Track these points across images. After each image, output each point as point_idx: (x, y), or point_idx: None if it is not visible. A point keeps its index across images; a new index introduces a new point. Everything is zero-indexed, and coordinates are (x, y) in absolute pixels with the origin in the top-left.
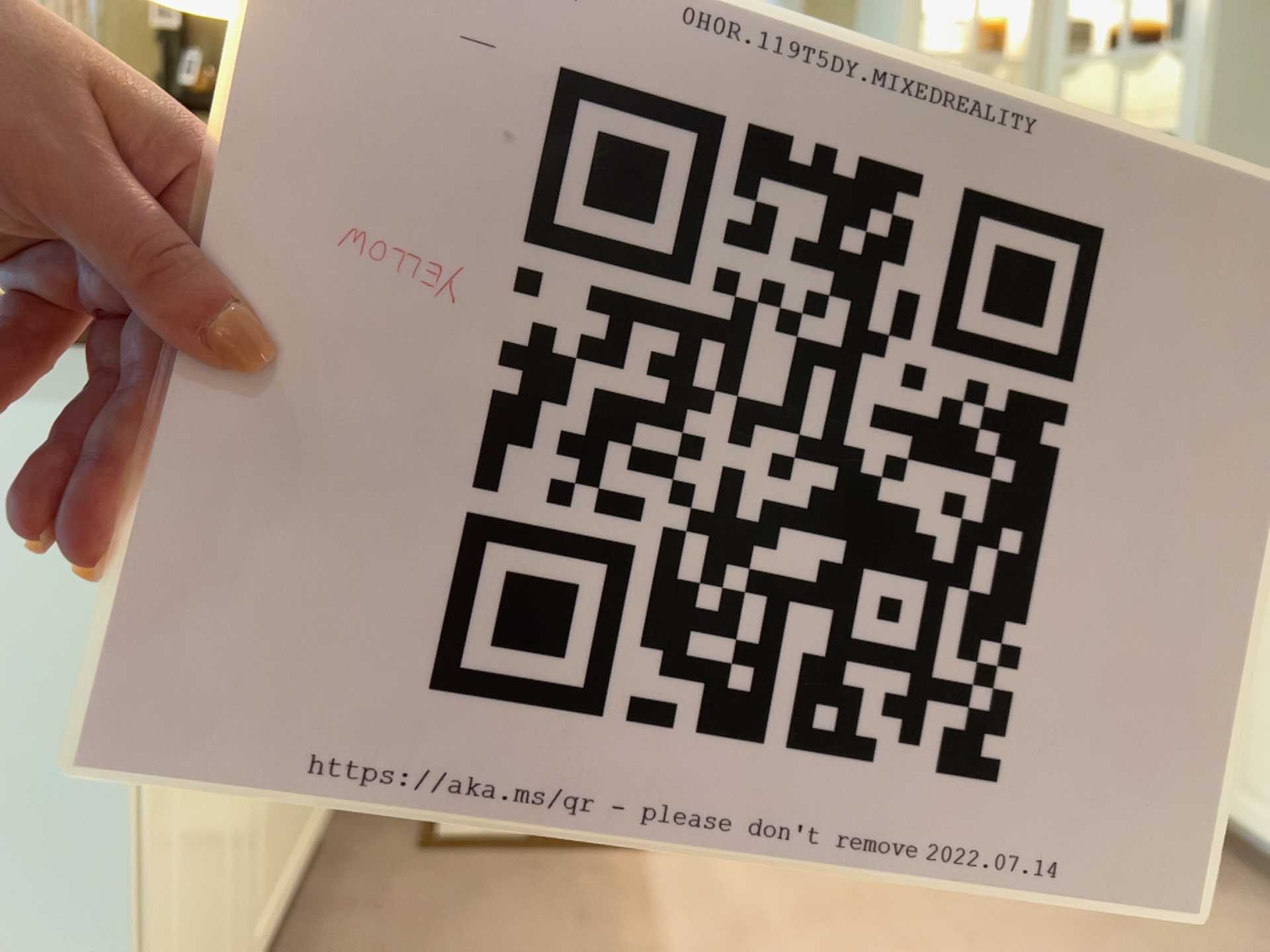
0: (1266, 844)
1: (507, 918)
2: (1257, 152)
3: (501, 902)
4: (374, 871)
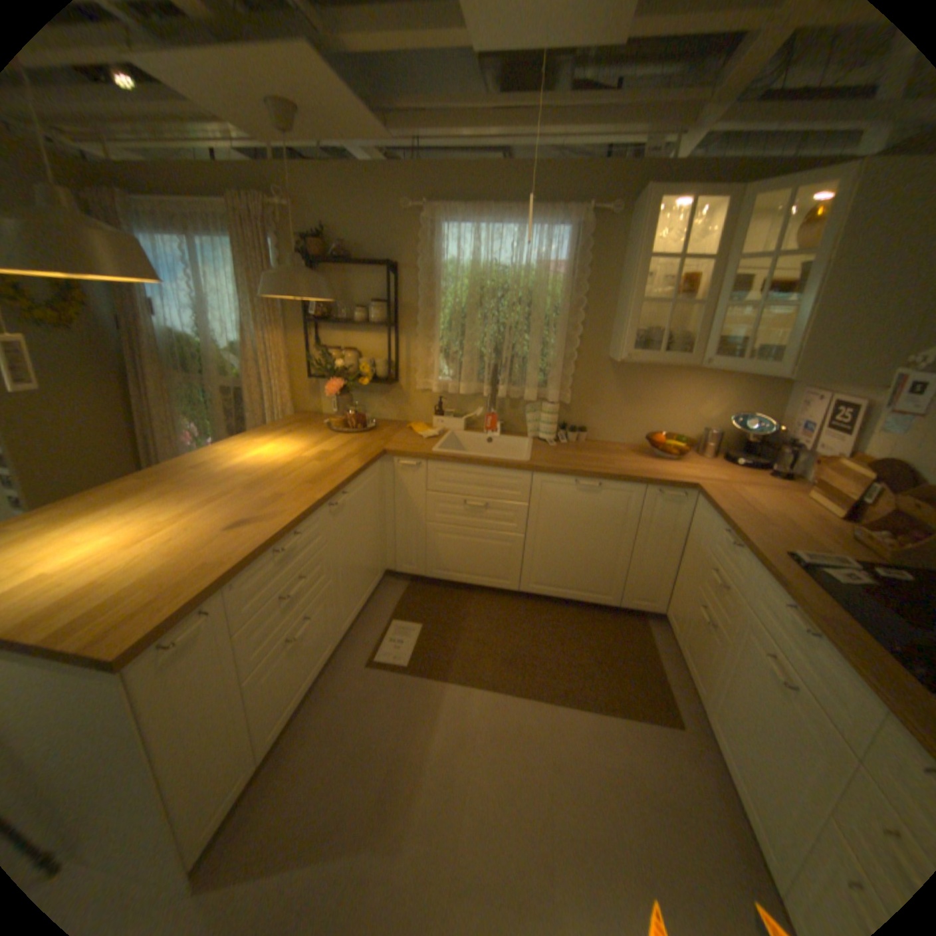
0: (718, 745)
1: (383, 711)
2: (829, 372)
3: (385, 701)
4: (348, 674)
